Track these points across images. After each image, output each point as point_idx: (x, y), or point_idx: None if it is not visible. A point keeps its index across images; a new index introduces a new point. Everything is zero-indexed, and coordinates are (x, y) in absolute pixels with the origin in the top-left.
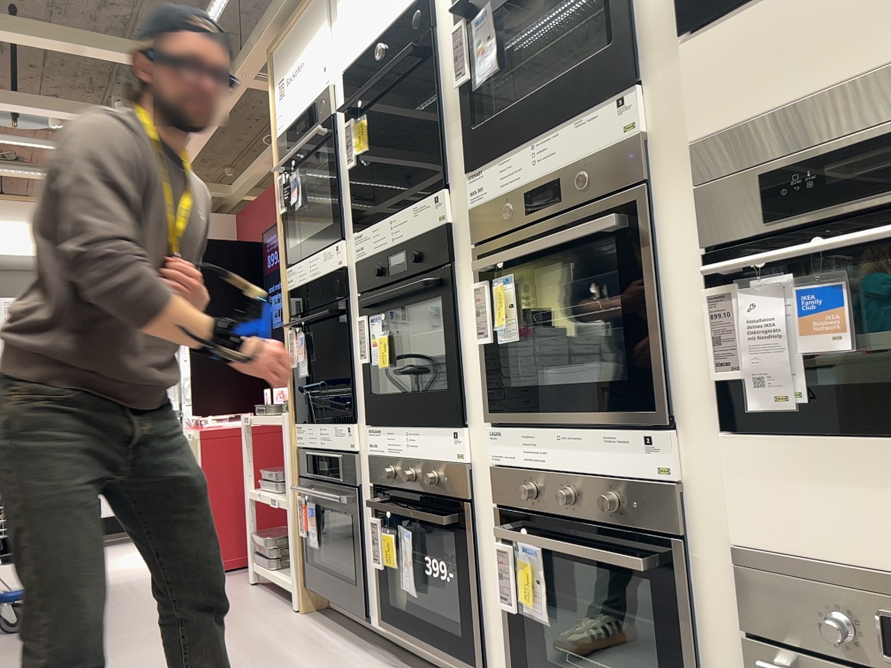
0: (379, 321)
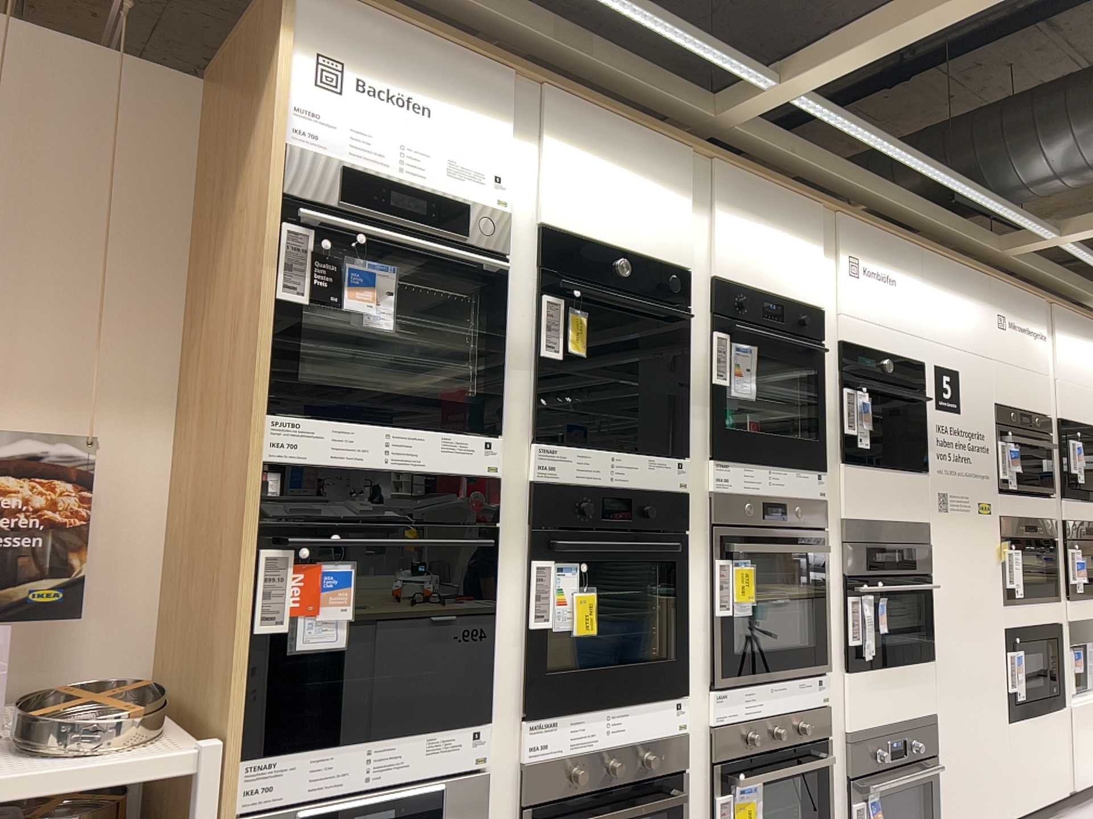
0: (576, 566)
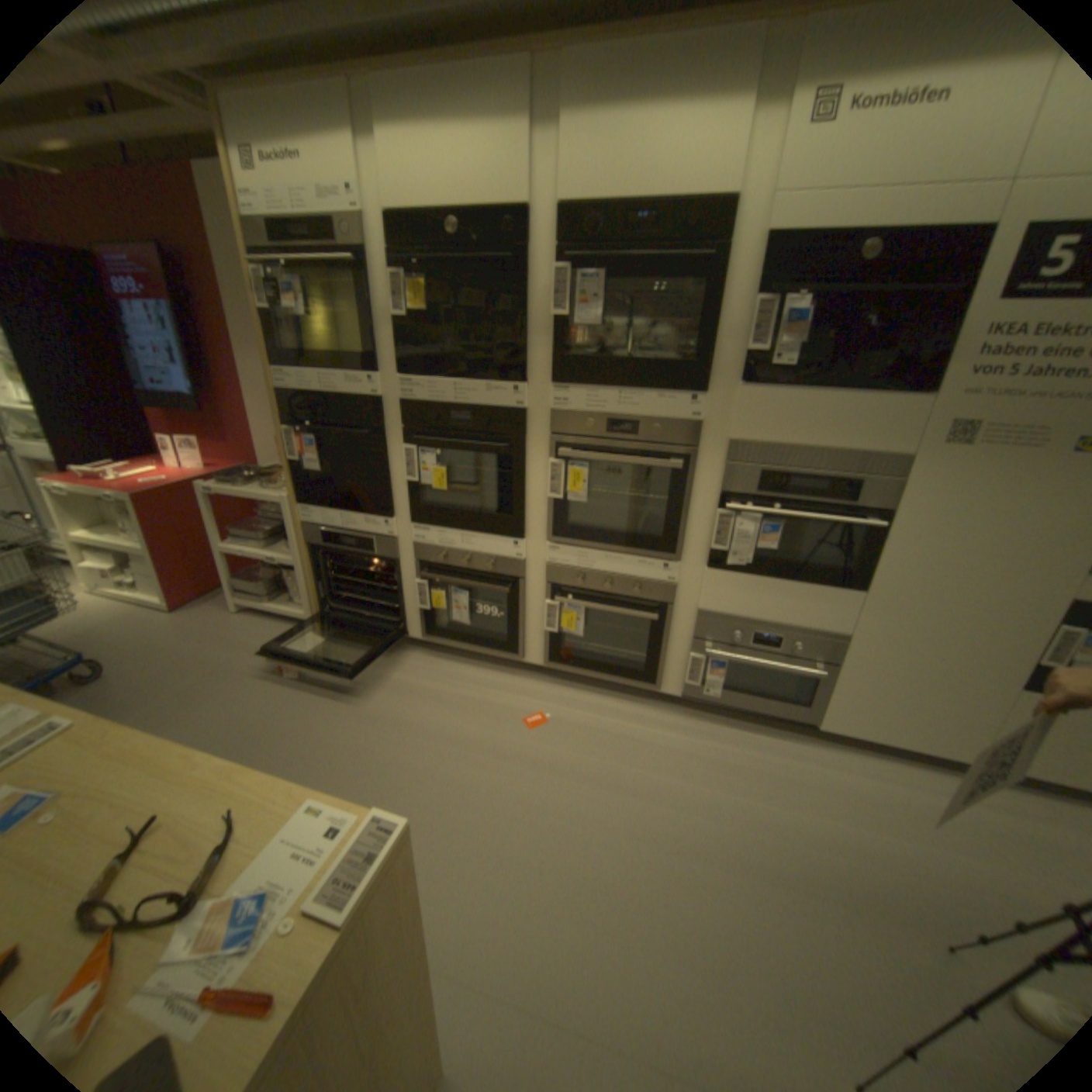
0: (434, 457)
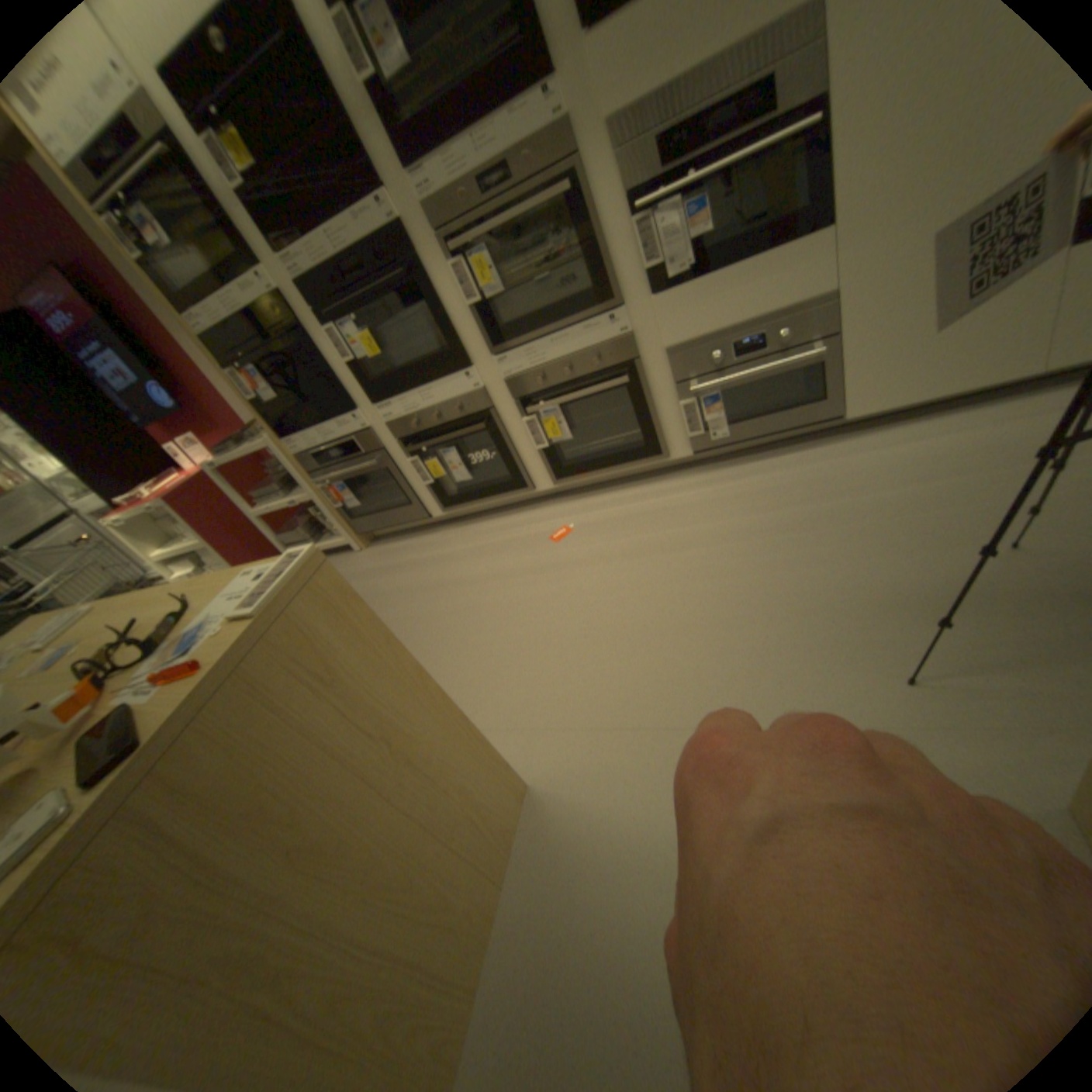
0: (350, 321)
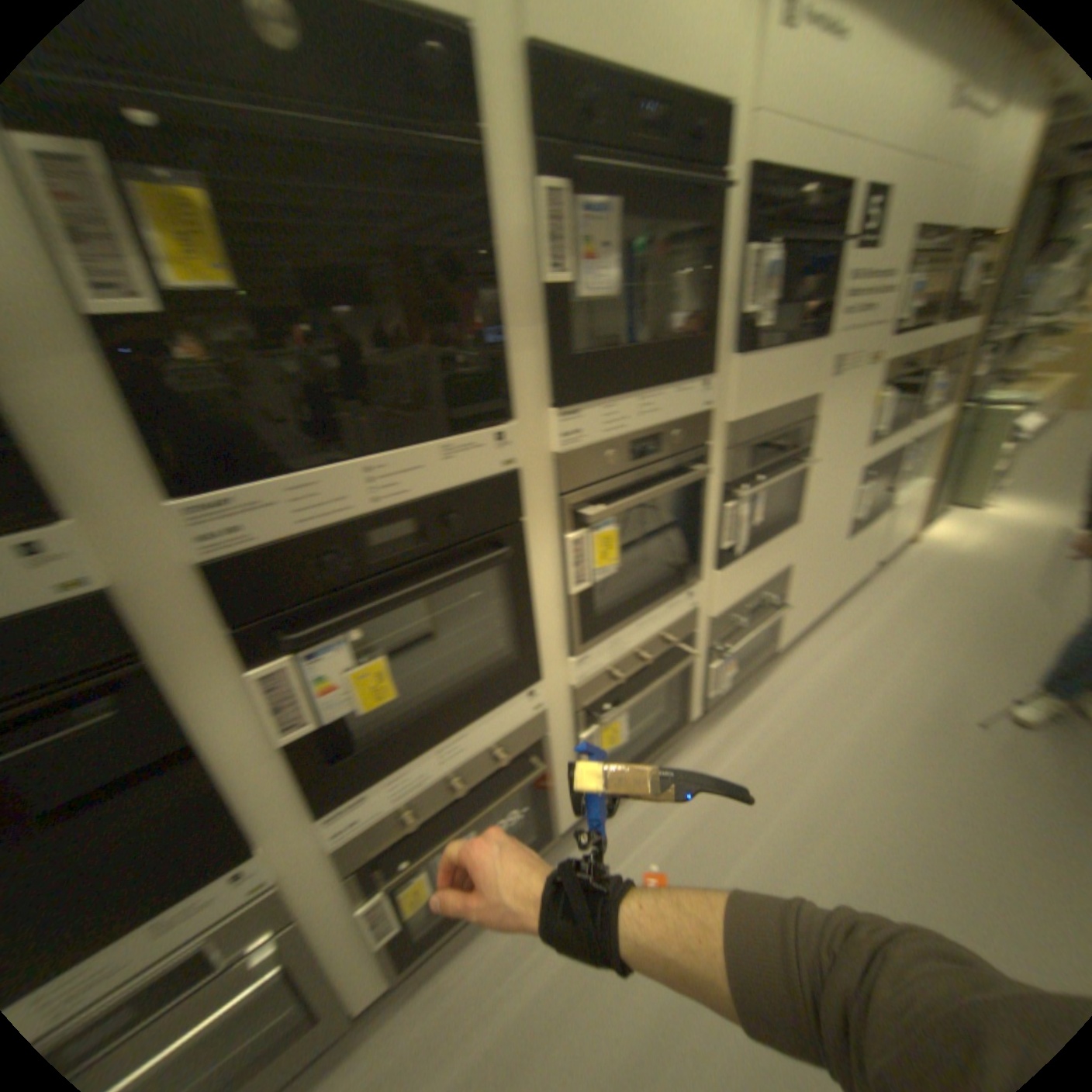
0: (346, 646)
